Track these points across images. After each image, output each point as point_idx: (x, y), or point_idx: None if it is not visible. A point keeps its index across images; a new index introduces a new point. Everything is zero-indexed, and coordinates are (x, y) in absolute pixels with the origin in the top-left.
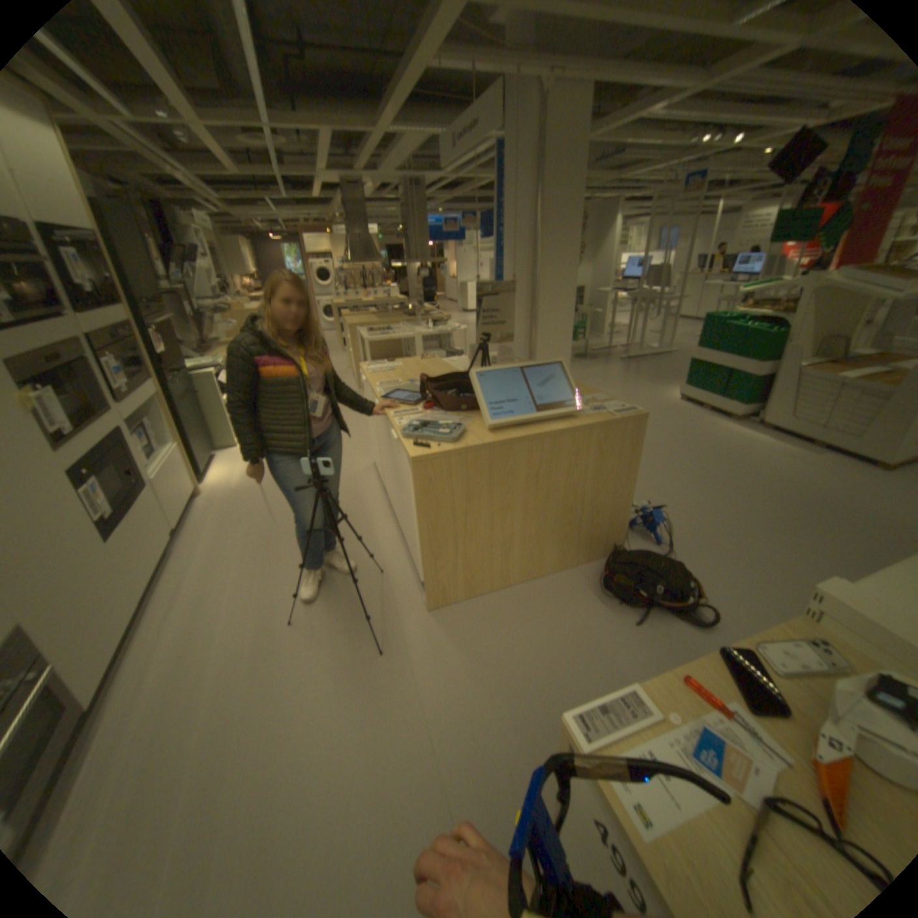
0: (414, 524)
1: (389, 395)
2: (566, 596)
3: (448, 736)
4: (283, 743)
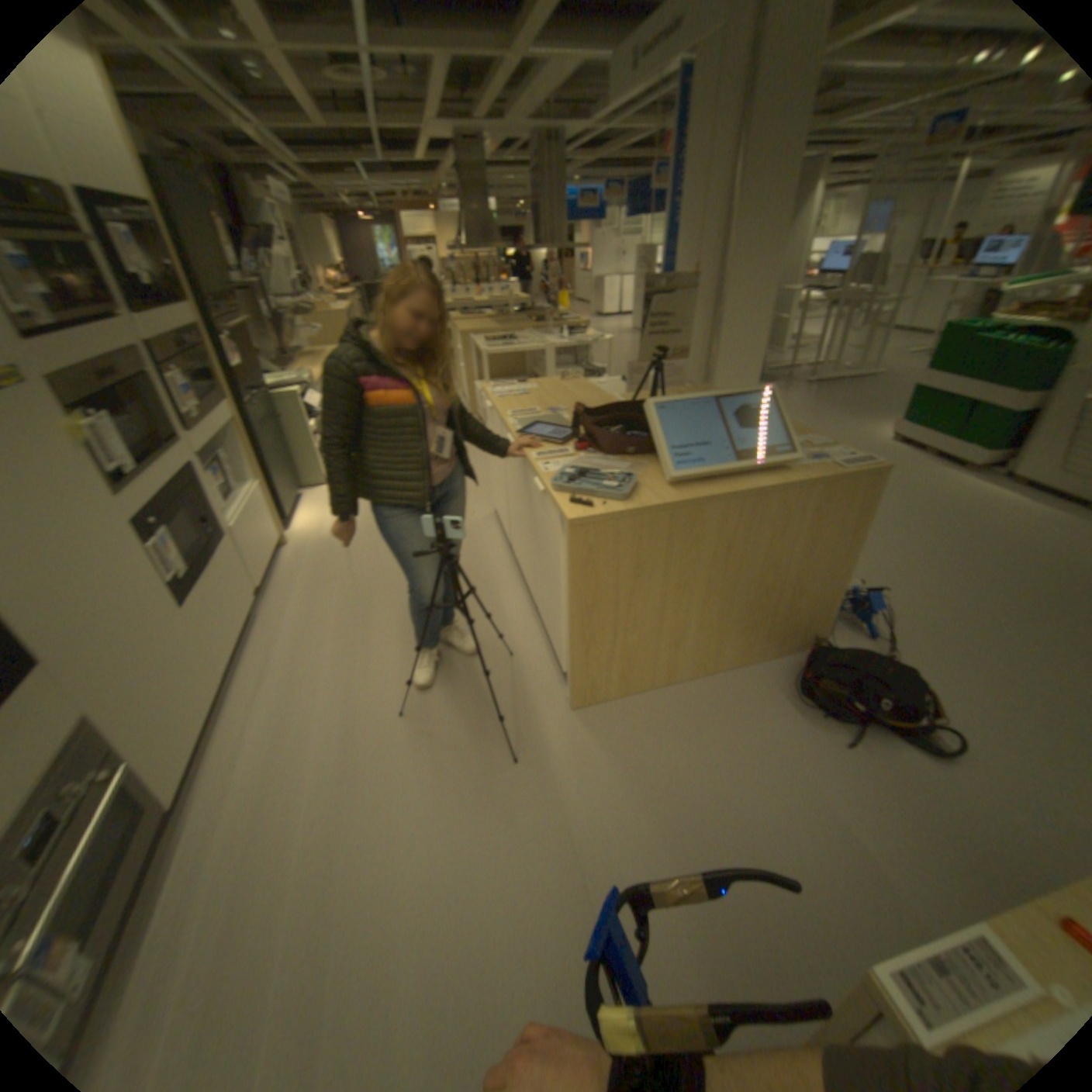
0: (562, 601)
1: (526, 428)
2: (751, 699)
3: (605, 876)
4: (401, 866)
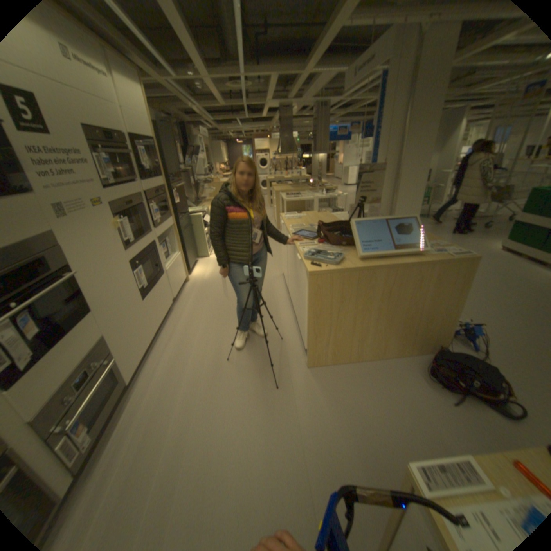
0: (305, 312)
1: (296, 232)
2: (402, 374)
3: (314, 448)
4: (218, 427)
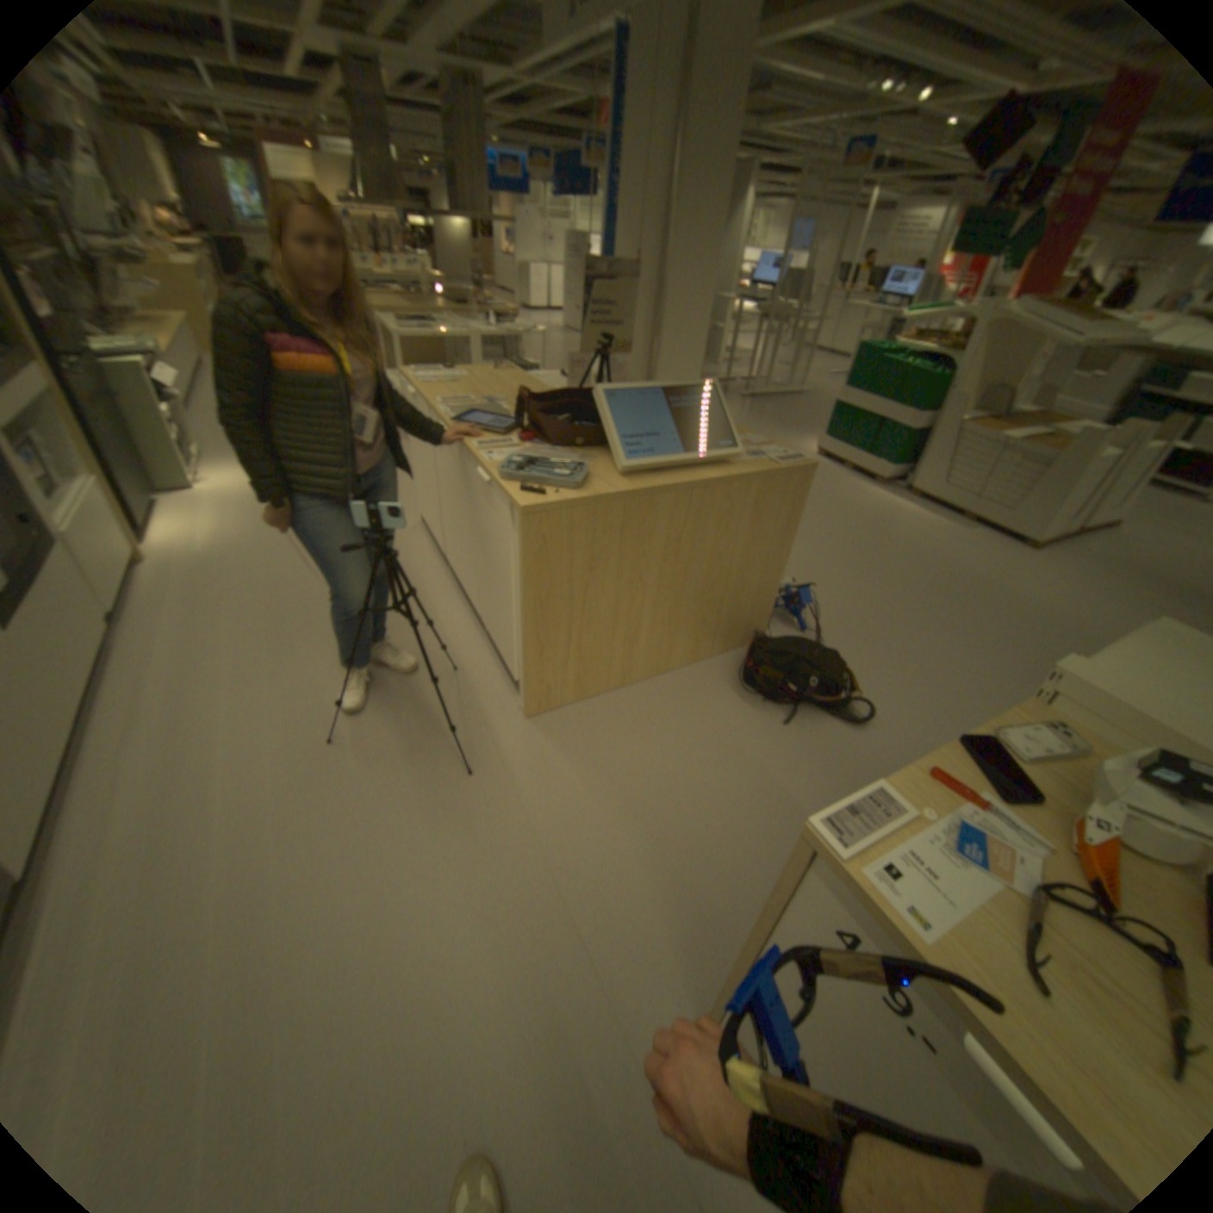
0: (513, 603)
1: (460, 418)
2: (699, 694)
3: (570, 865)
4: (347, 894)
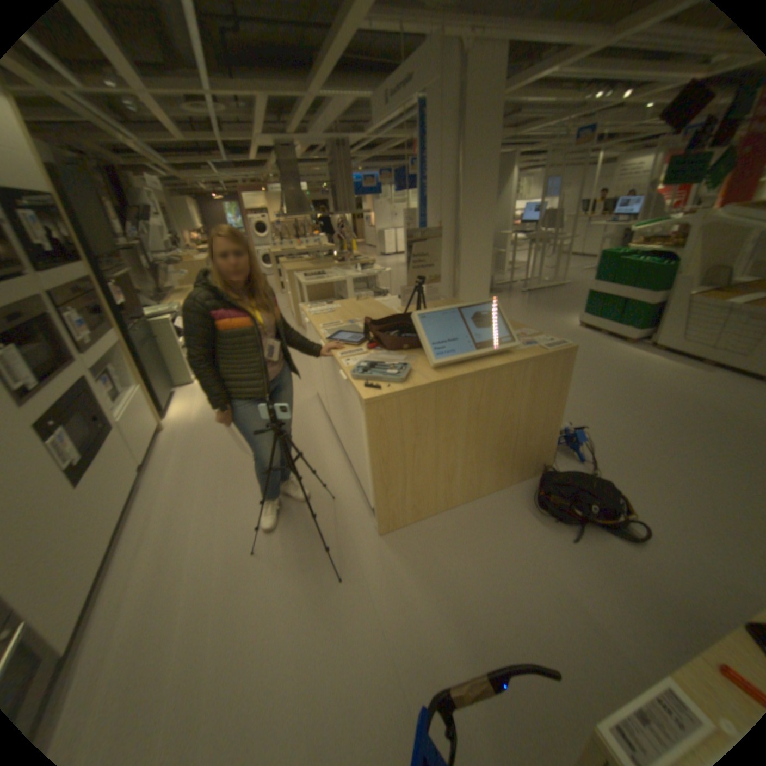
0: (365, 457)
1: (333, 335)
2: (505, 514)
3: (411, 664)
4: (255, 677)
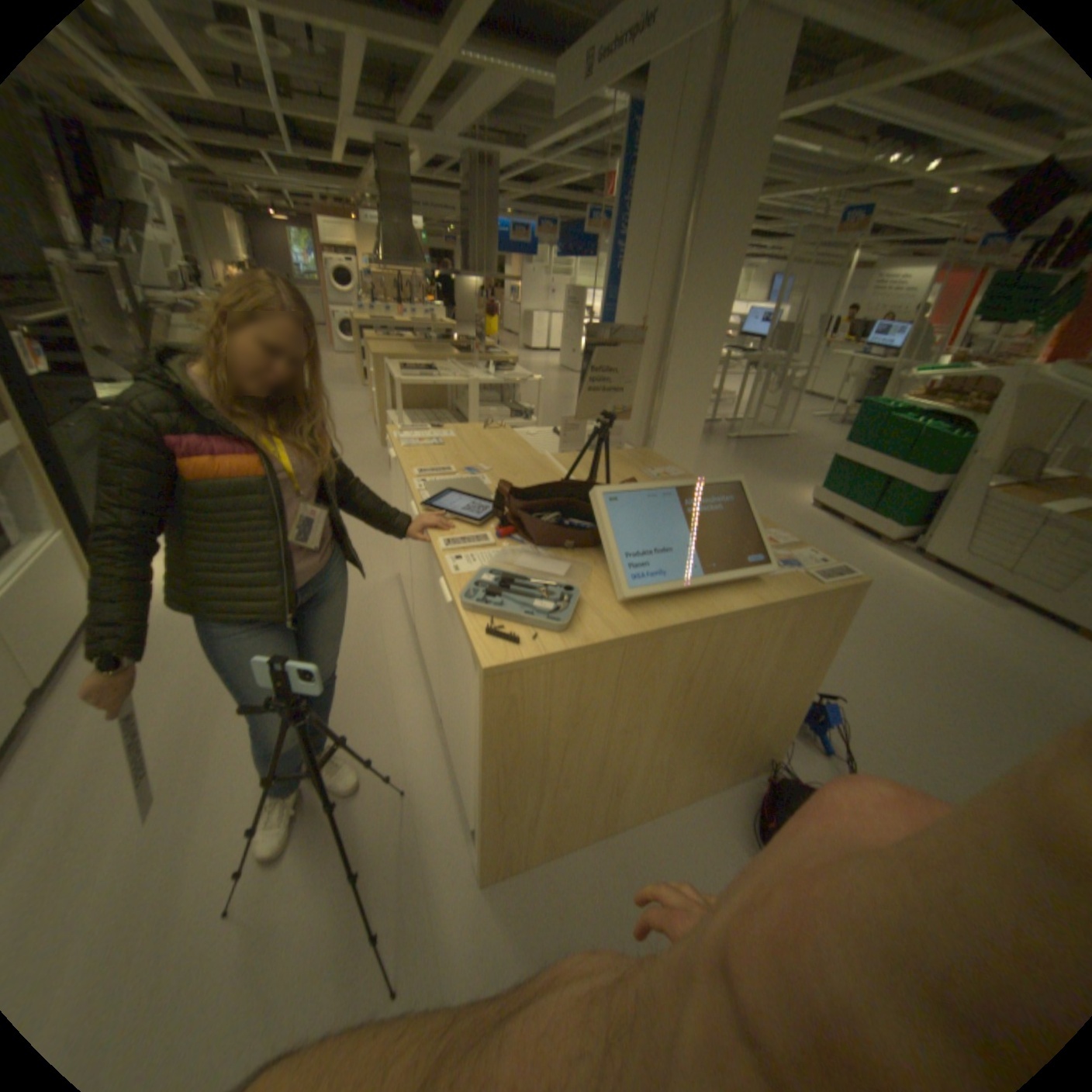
0: (473, 752)
1: (438, 492)
2: (708, 855)
3: None
4: None
